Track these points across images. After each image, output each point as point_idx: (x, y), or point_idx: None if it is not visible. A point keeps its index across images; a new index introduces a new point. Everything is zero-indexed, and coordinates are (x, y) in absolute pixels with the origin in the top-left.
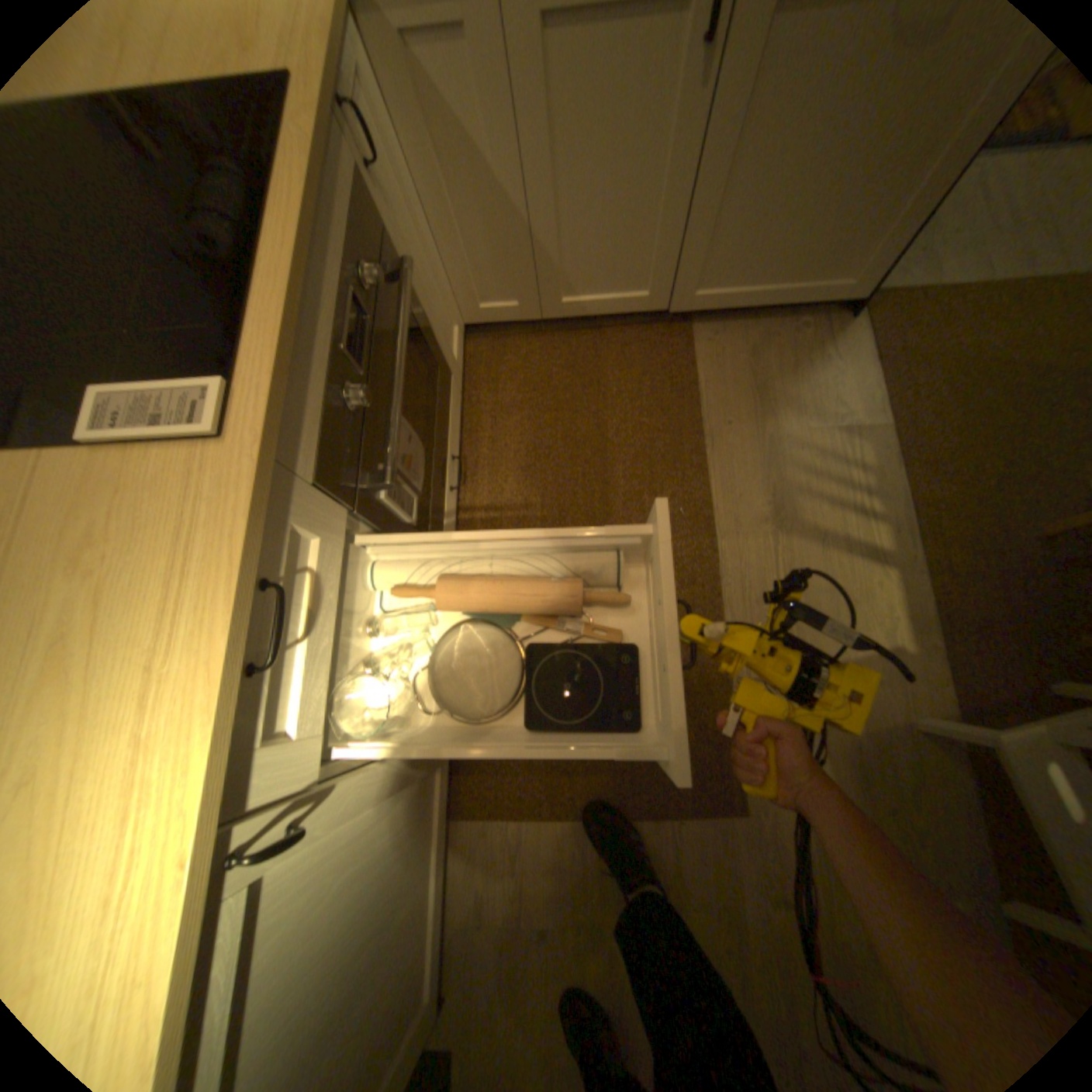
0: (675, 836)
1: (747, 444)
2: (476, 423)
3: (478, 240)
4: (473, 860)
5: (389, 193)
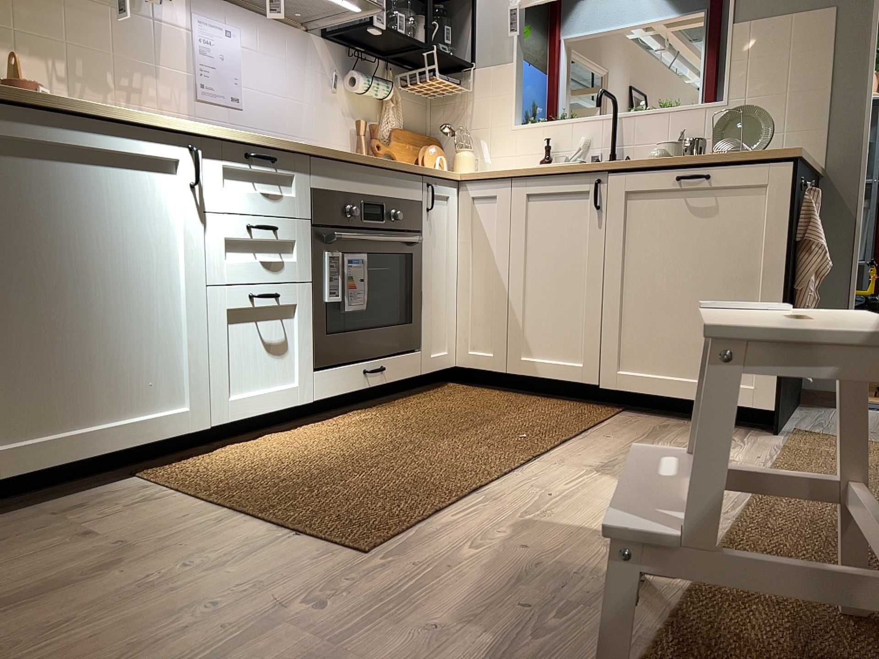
0: (284, 534)
1: (612, 442)
2: (419, 400)
3: (481, 300)
4: (119, 490)
5: (438, 240)
